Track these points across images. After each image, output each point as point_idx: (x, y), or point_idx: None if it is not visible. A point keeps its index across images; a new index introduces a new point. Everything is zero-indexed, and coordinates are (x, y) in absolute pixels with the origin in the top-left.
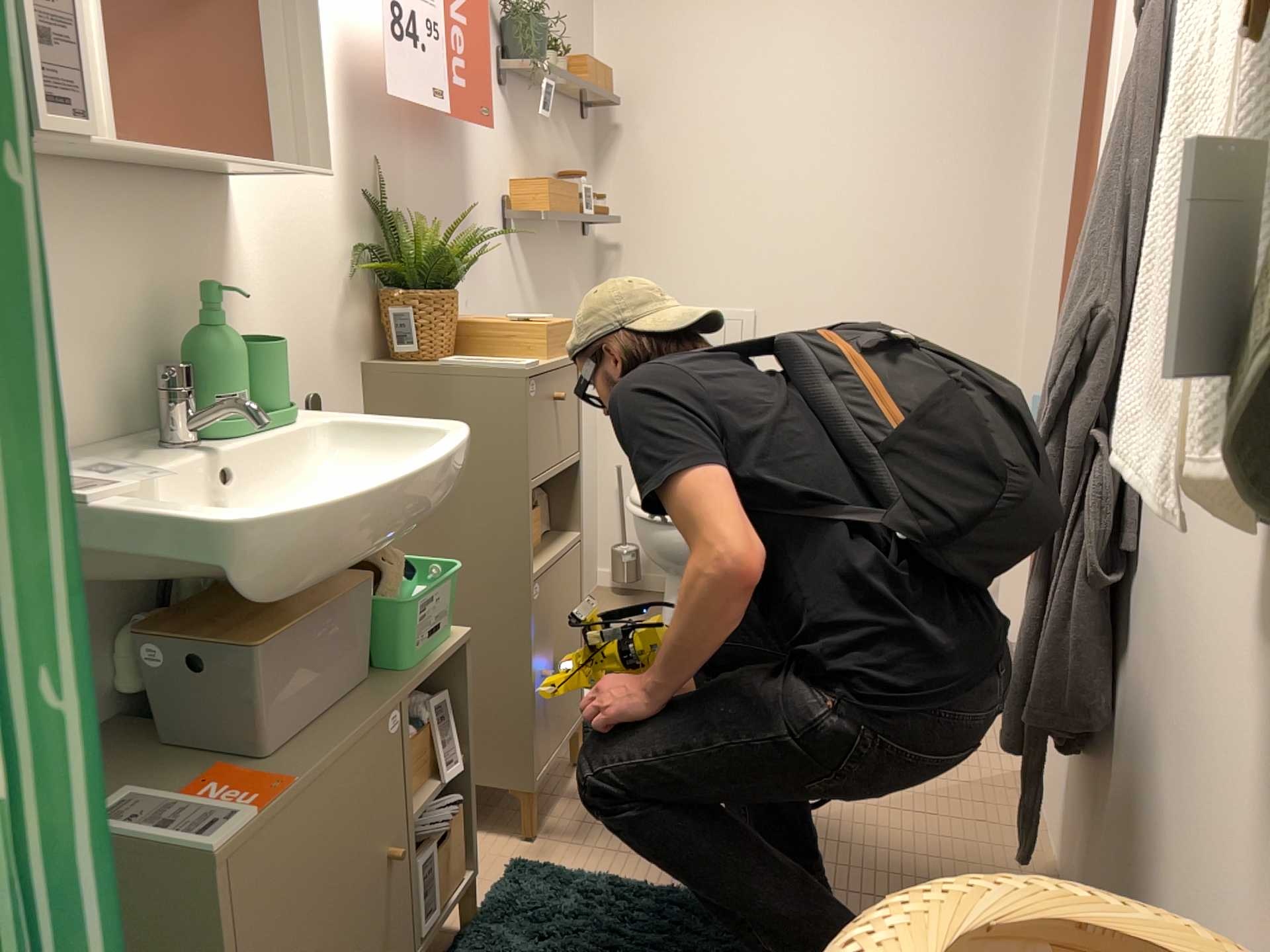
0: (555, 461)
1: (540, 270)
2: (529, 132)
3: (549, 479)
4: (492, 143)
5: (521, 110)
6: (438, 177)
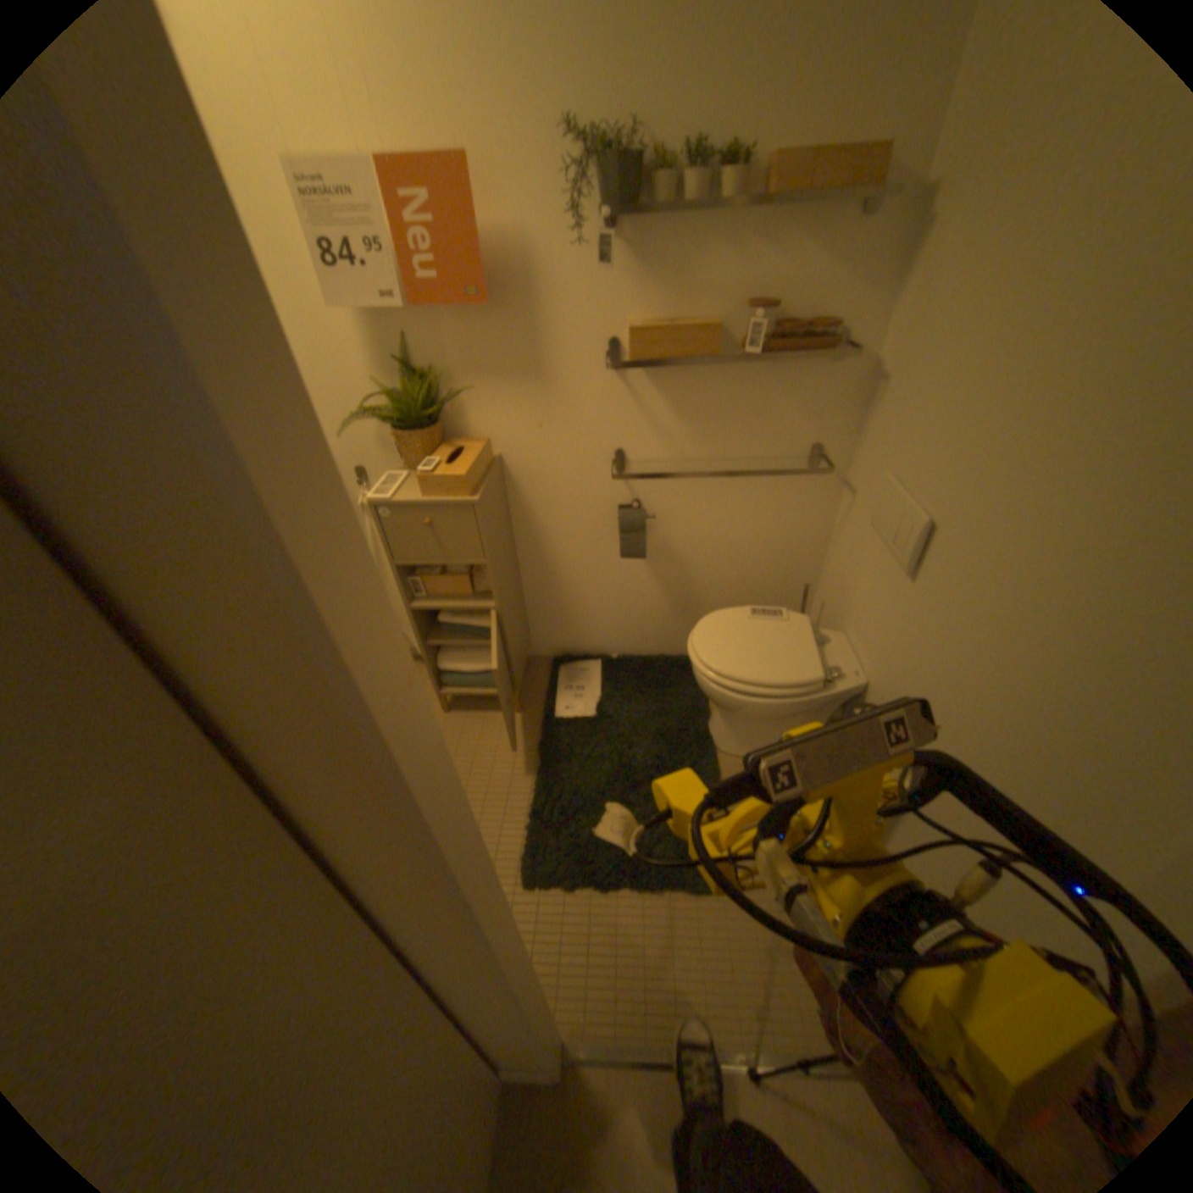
0: (434, 558)
1: (693, 399)
2: (678, 262)
3: (430, 566)
4: (587, 289)
5: (660, 240)
6: (486, 334)
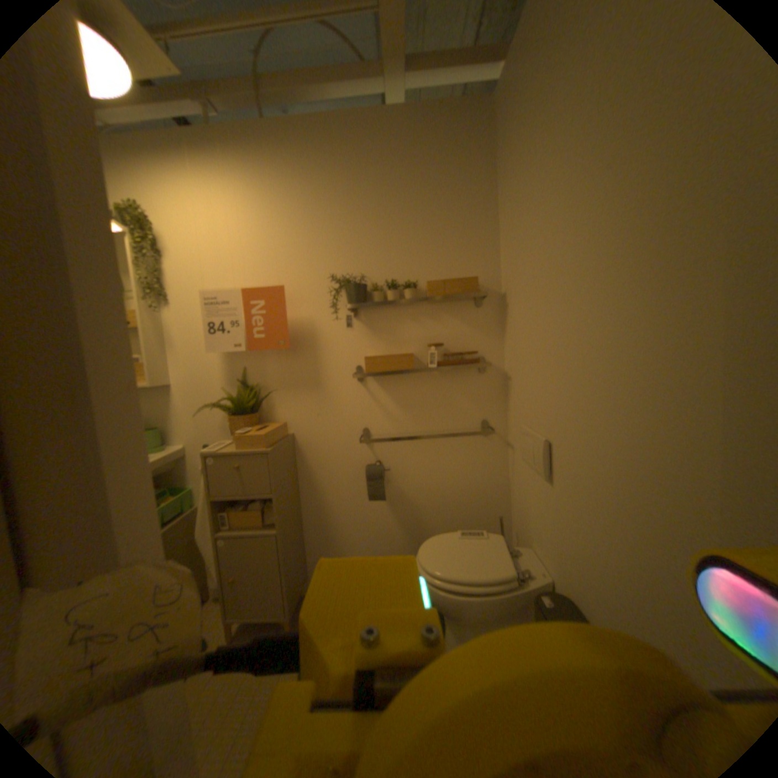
0: (238, 493)
1: (407, 395)
2: (390, 327)
3: (234, 500)
4: (344, 341)
5: (380, 318)
6: (290, 365)
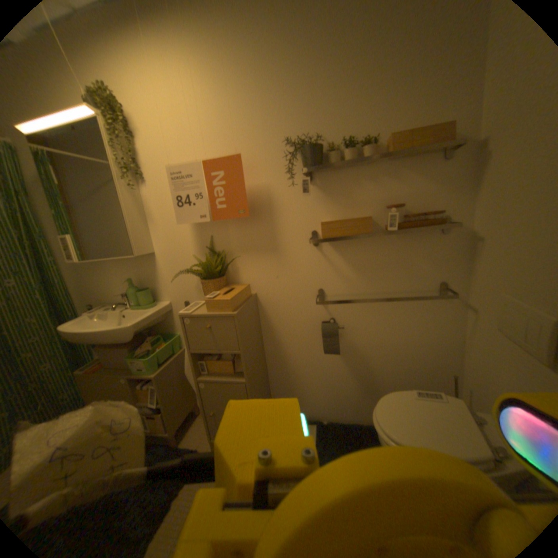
0: (212, 348)
1: (361, 258)
2: (346, 190)
3: (209, 353)
4: (299, 207)
5: (335, 181)
6: (250, 232)
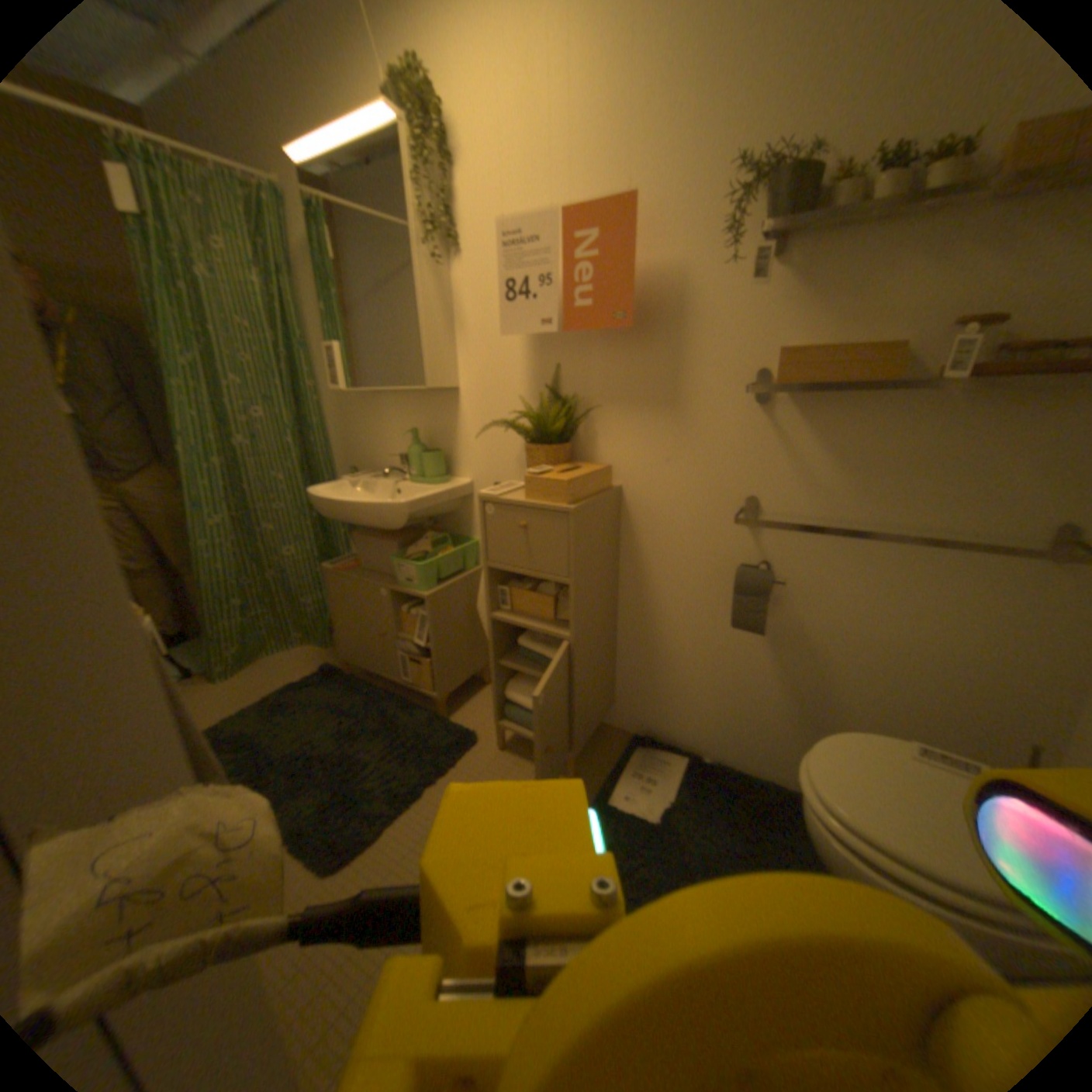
0: (521, 565)
1: (863, 441)
2: (860, 279)
3: (516, 573)
4: (742, 315)
5: (839, 257)
6: (631, 363)
